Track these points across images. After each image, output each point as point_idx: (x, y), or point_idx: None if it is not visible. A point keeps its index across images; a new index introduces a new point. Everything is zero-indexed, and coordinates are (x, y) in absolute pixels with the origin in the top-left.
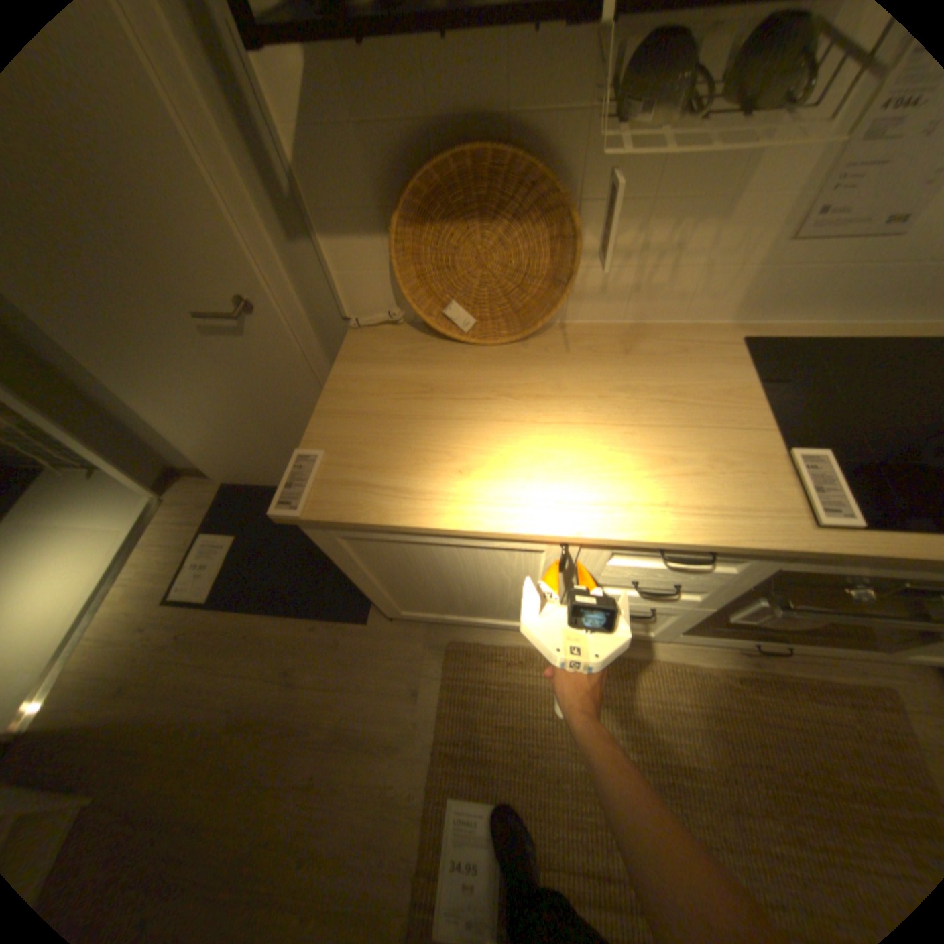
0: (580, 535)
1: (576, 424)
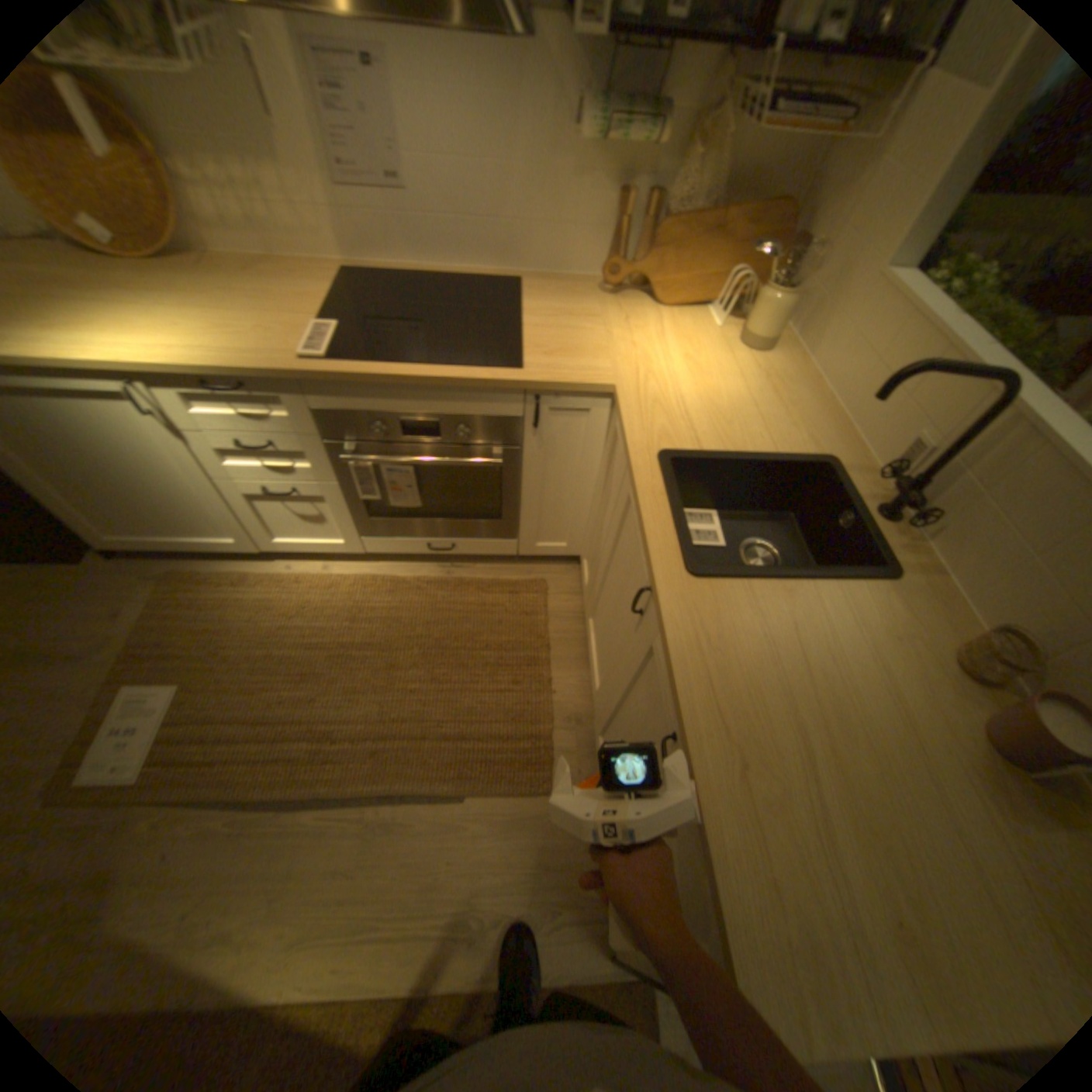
0: (113, 362)
1: (160, 307)
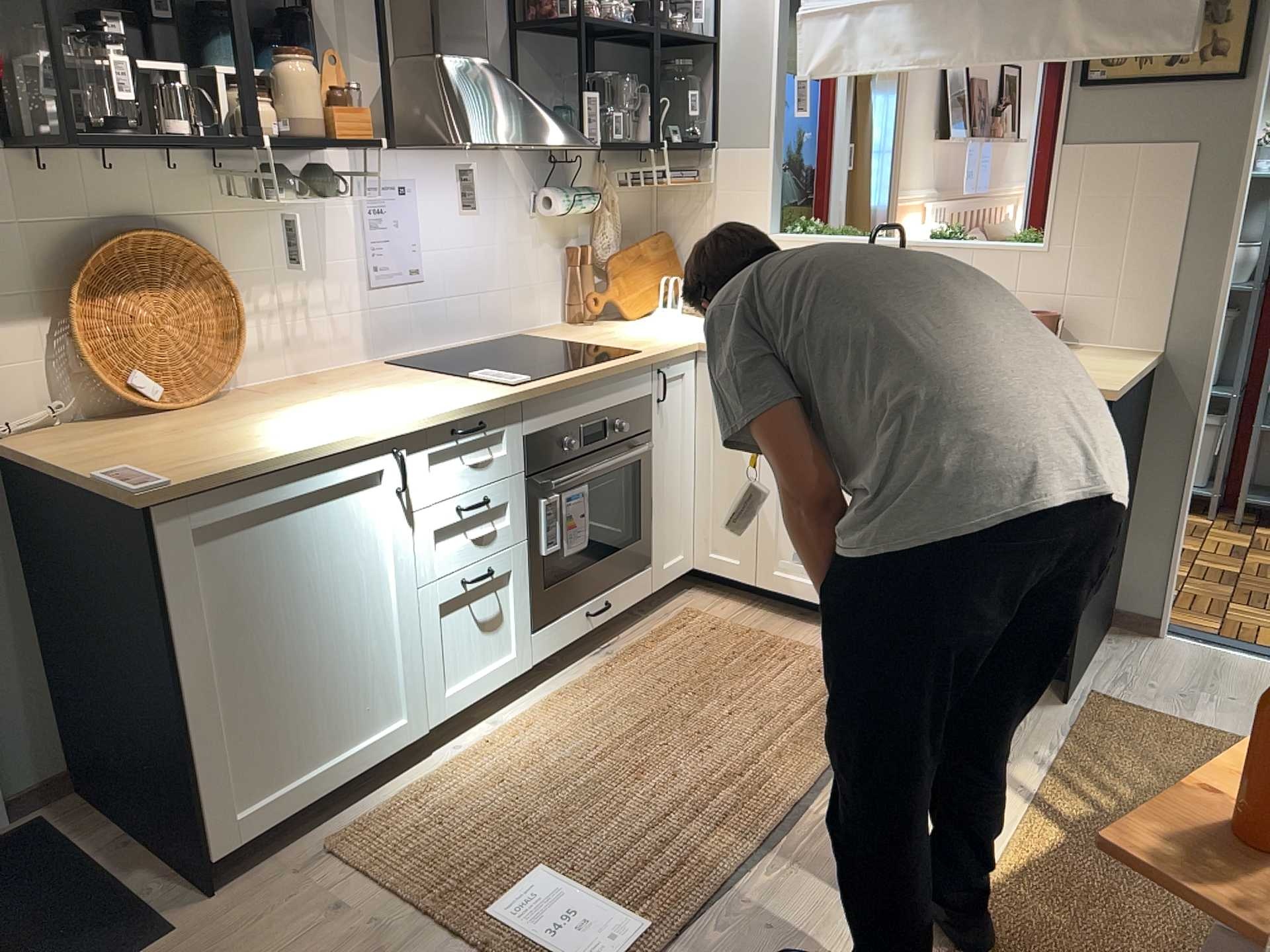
0: (400, 424)
1: (328, 407)
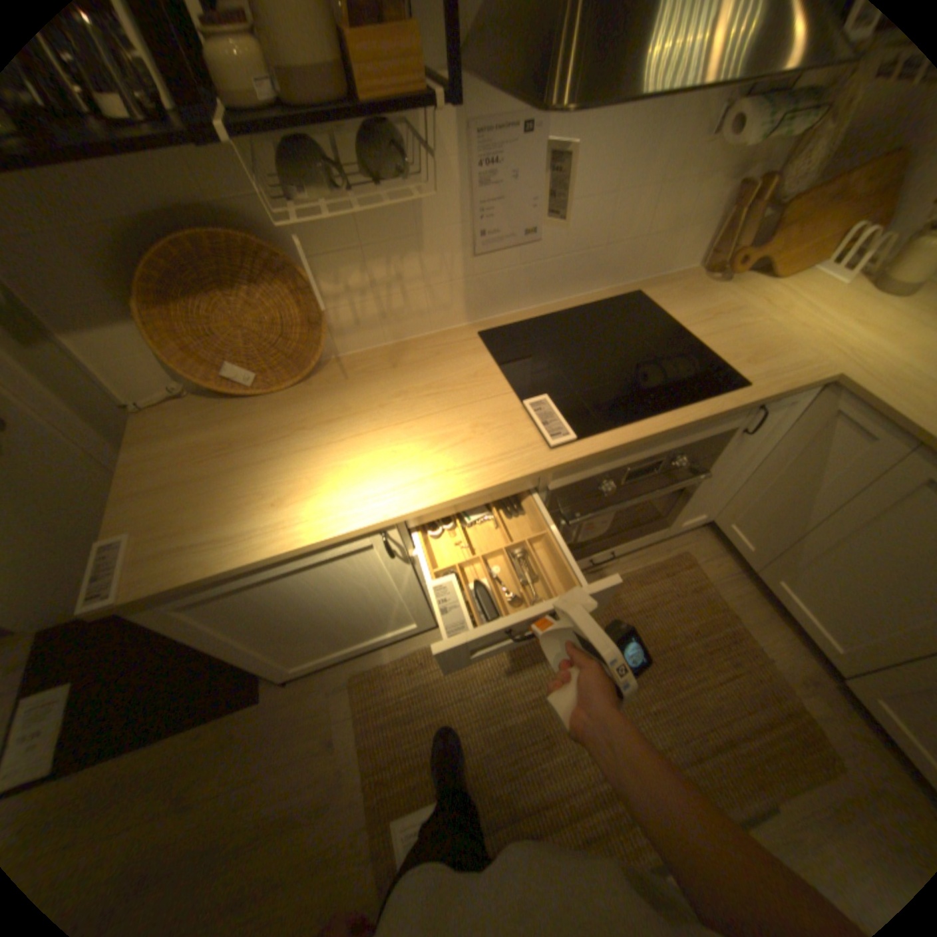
0: (386, 516)
1: (364, 433)
